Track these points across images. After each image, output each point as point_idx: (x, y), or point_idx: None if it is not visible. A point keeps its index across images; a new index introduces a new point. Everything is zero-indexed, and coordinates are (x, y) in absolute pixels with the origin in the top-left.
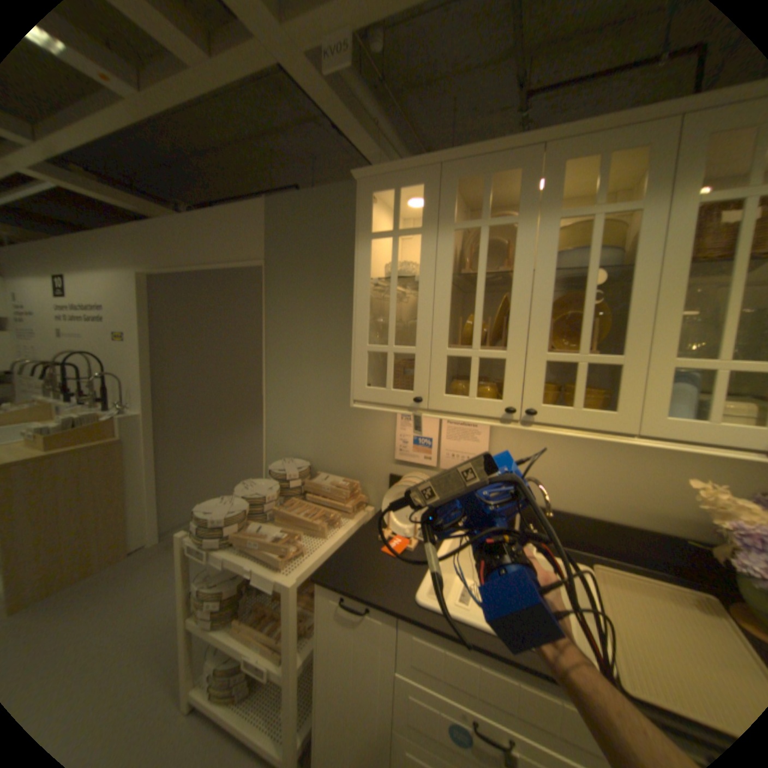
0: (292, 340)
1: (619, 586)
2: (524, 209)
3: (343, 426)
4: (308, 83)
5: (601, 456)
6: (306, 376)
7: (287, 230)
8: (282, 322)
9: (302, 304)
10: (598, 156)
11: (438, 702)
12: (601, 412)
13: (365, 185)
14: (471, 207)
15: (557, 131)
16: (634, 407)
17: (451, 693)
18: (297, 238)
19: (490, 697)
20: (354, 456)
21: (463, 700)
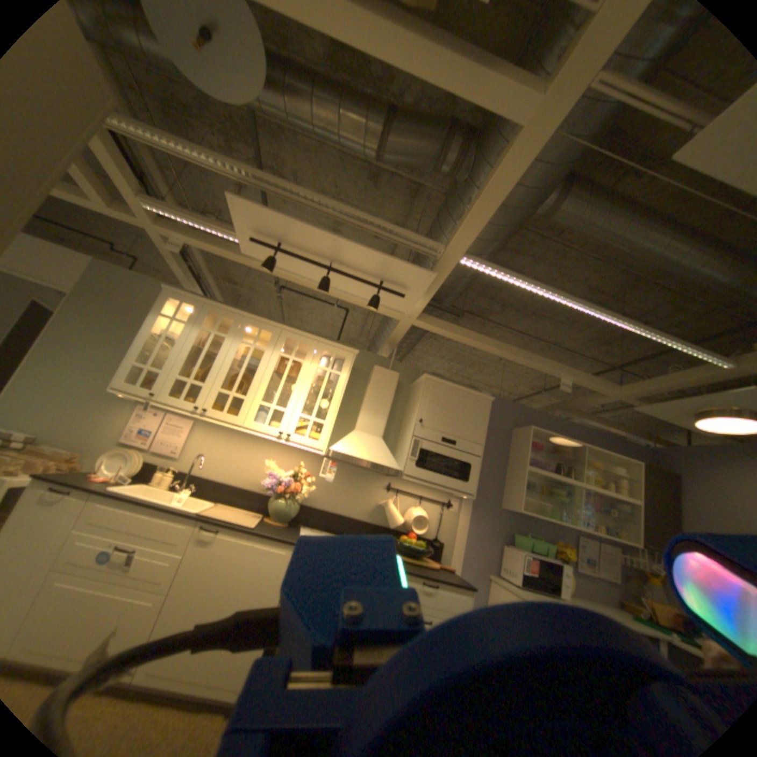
0: (66, 348)
1: (222, 509)
2: (229, 334)
3: (83, 416)
4: (156, 241)
5: (239, 453)
6: (66, 375)
7: (102, 283)
8: (64, 334)
9: (90, 329)
10: (262, 330)
11: (94, 541)
12: (231, 416)
13: (166, 294)
14: (218, 325)
15: (247, 316)
16: (242, 416)
17: (105, 534)
18: (107, 291)
19: (129, 530)
20: (82, 437)
21: (112, 536)
